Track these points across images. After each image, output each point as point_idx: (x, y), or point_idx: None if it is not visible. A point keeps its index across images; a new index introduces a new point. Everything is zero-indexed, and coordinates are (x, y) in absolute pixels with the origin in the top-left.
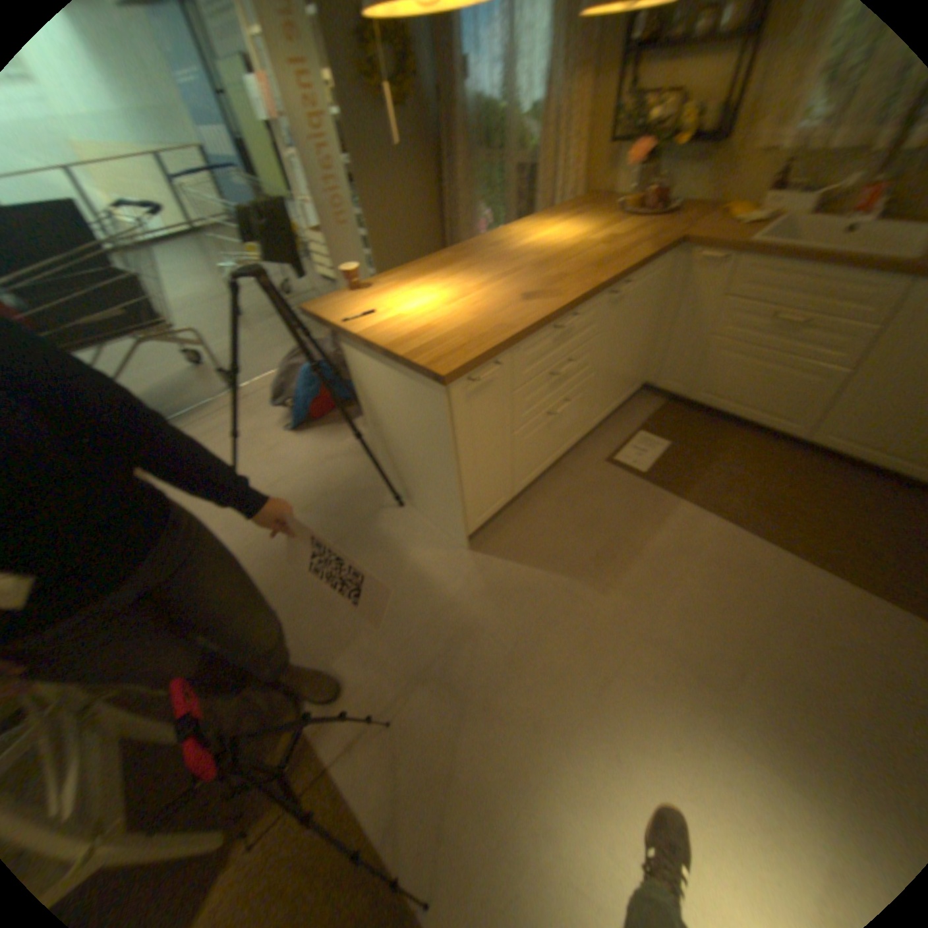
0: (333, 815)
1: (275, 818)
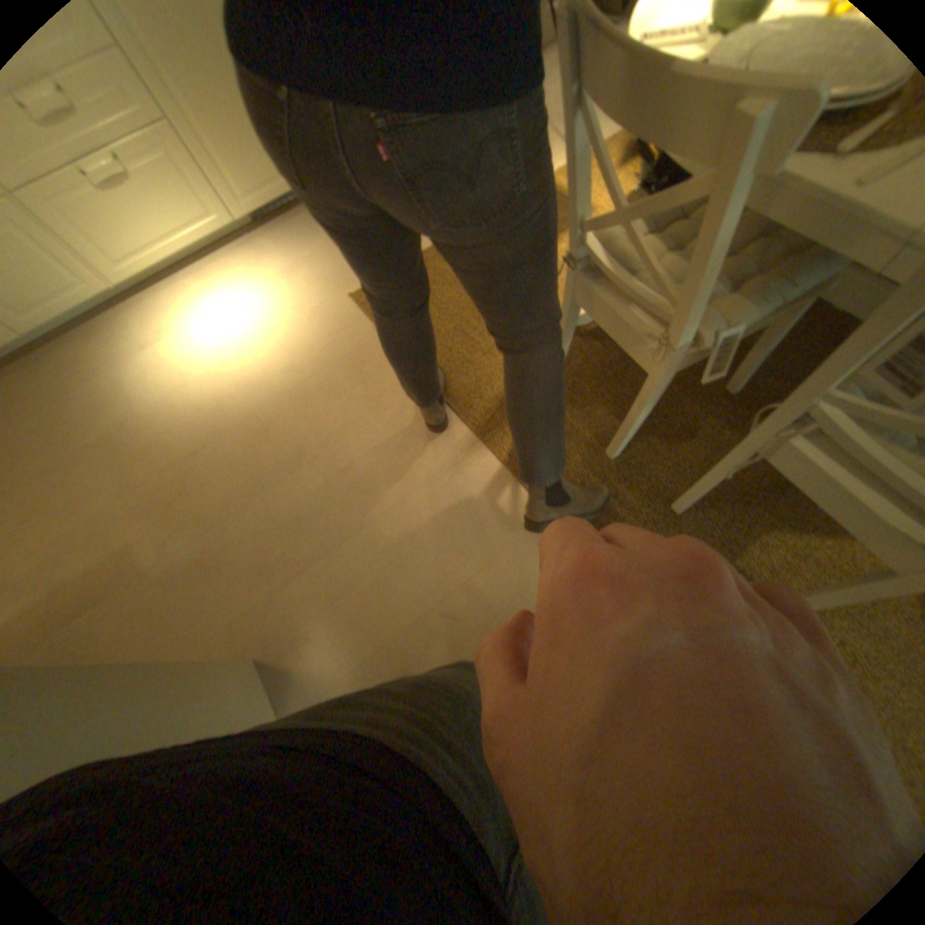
0: (450, 387)
1: (502, 388)
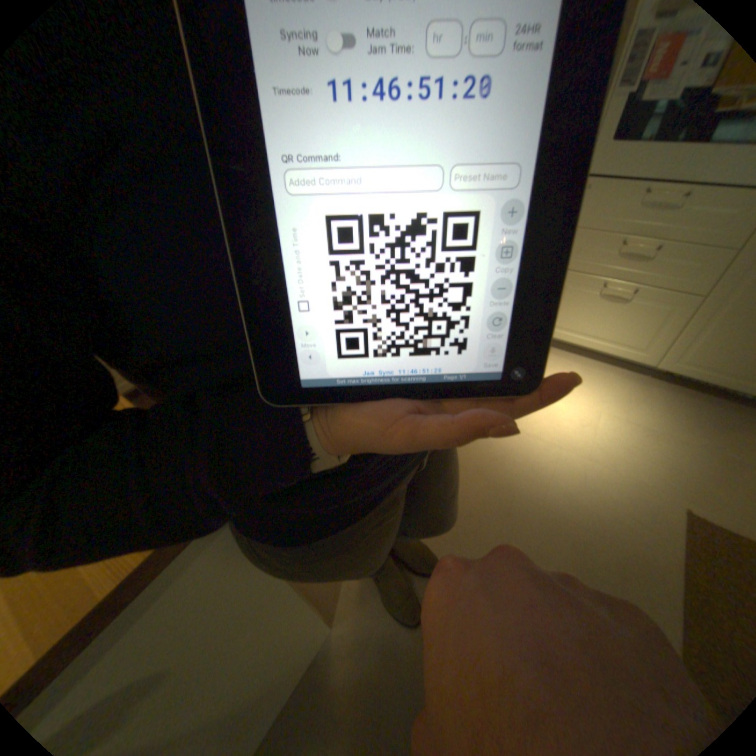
0: None
1: None
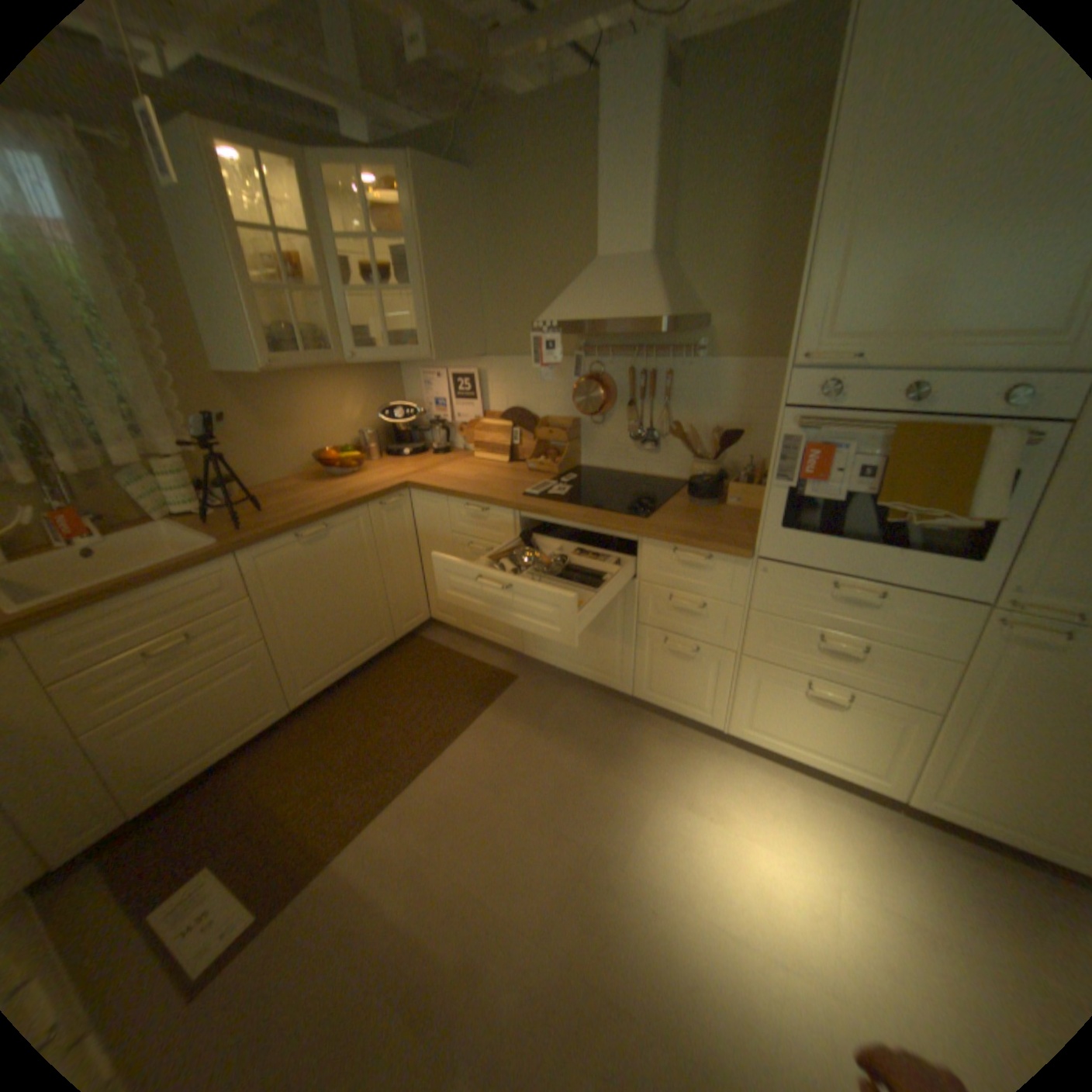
0: None
1: None
